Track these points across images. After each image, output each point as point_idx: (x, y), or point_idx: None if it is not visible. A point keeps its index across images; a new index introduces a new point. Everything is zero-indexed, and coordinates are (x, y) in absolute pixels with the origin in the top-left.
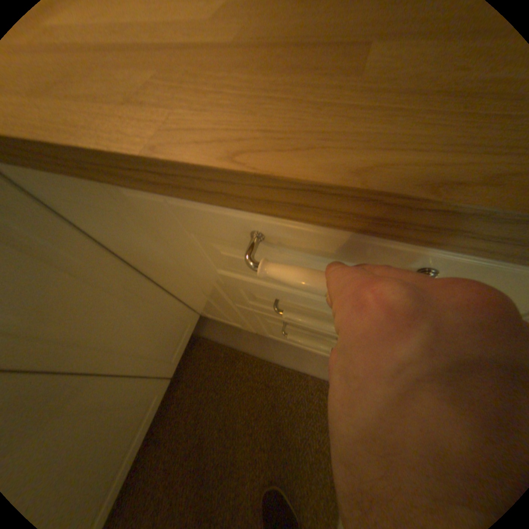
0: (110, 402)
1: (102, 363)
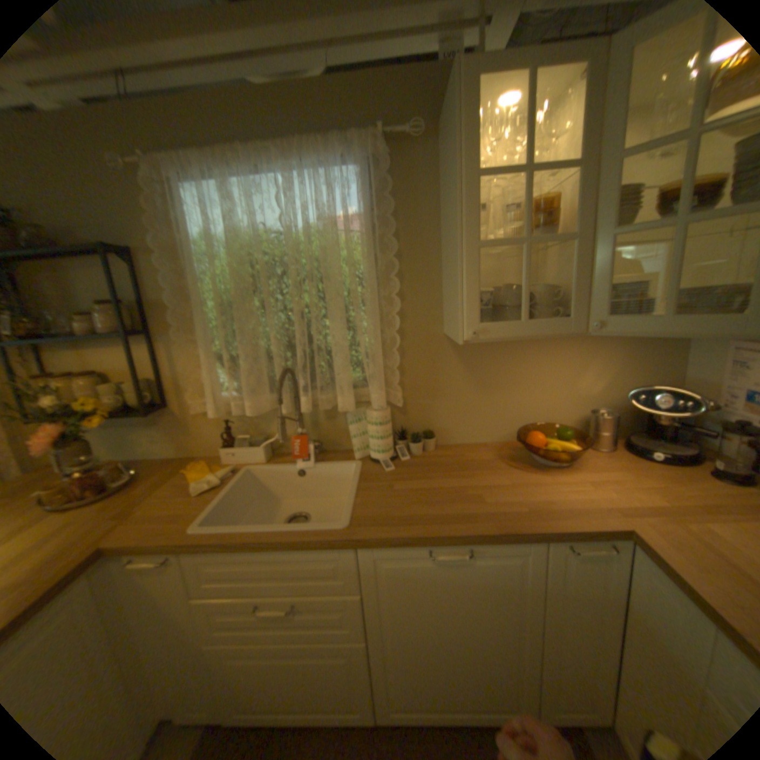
0: (525, 670)
1: (554, 647)
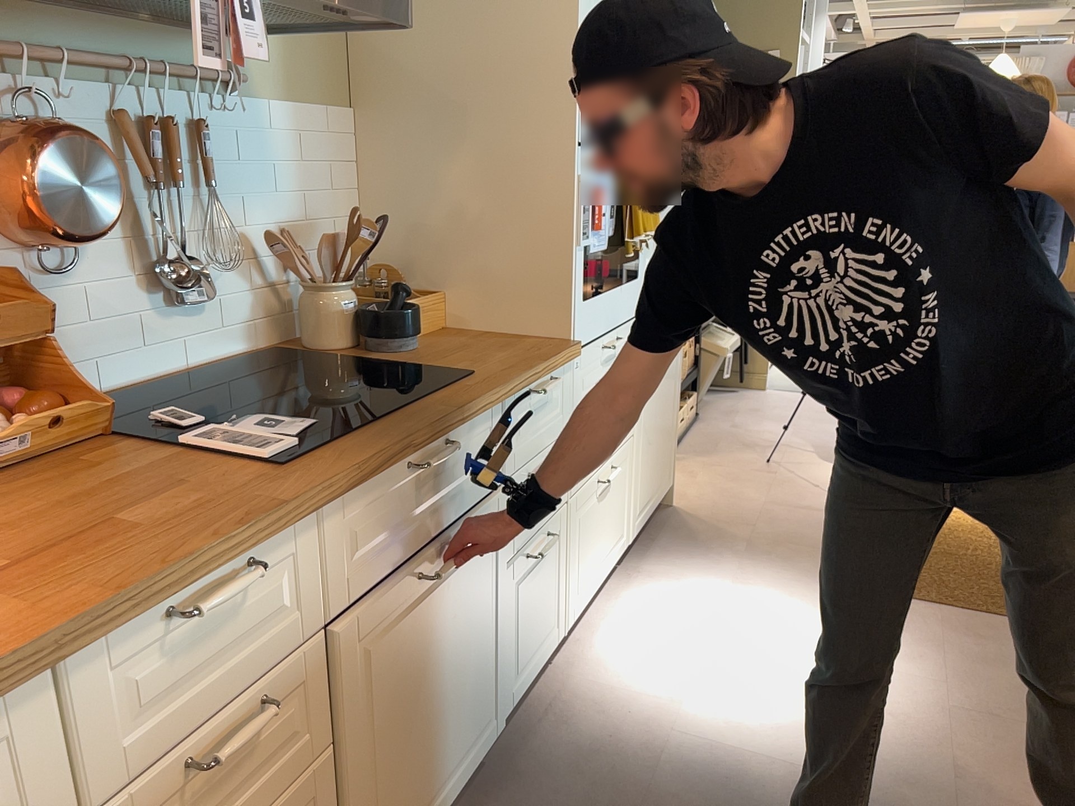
0: None
1: None
